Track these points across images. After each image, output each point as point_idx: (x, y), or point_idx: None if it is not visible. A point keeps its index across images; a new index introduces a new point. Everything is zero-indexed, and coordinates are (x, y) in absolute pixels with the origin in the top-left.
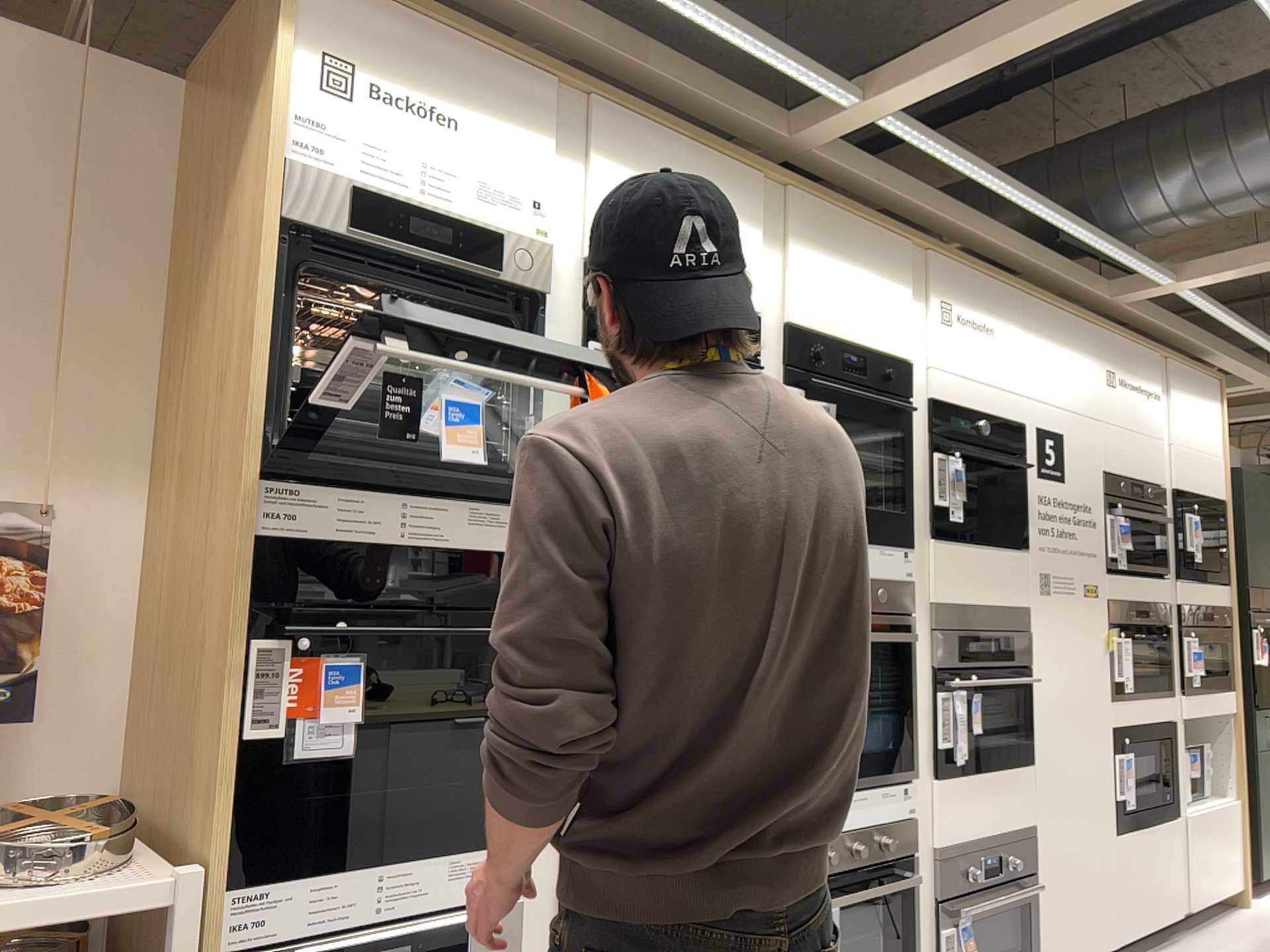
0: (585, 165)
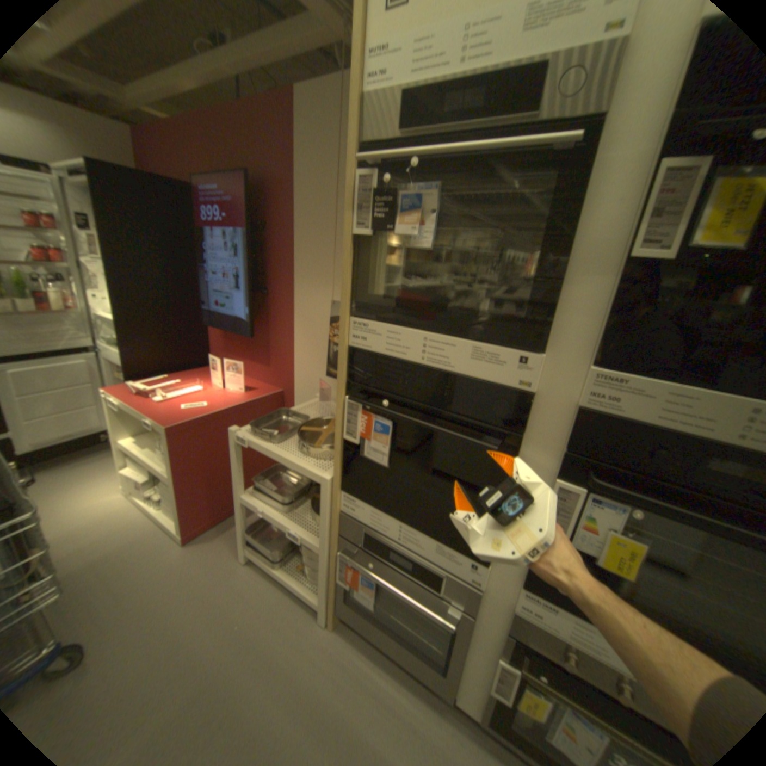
0: None
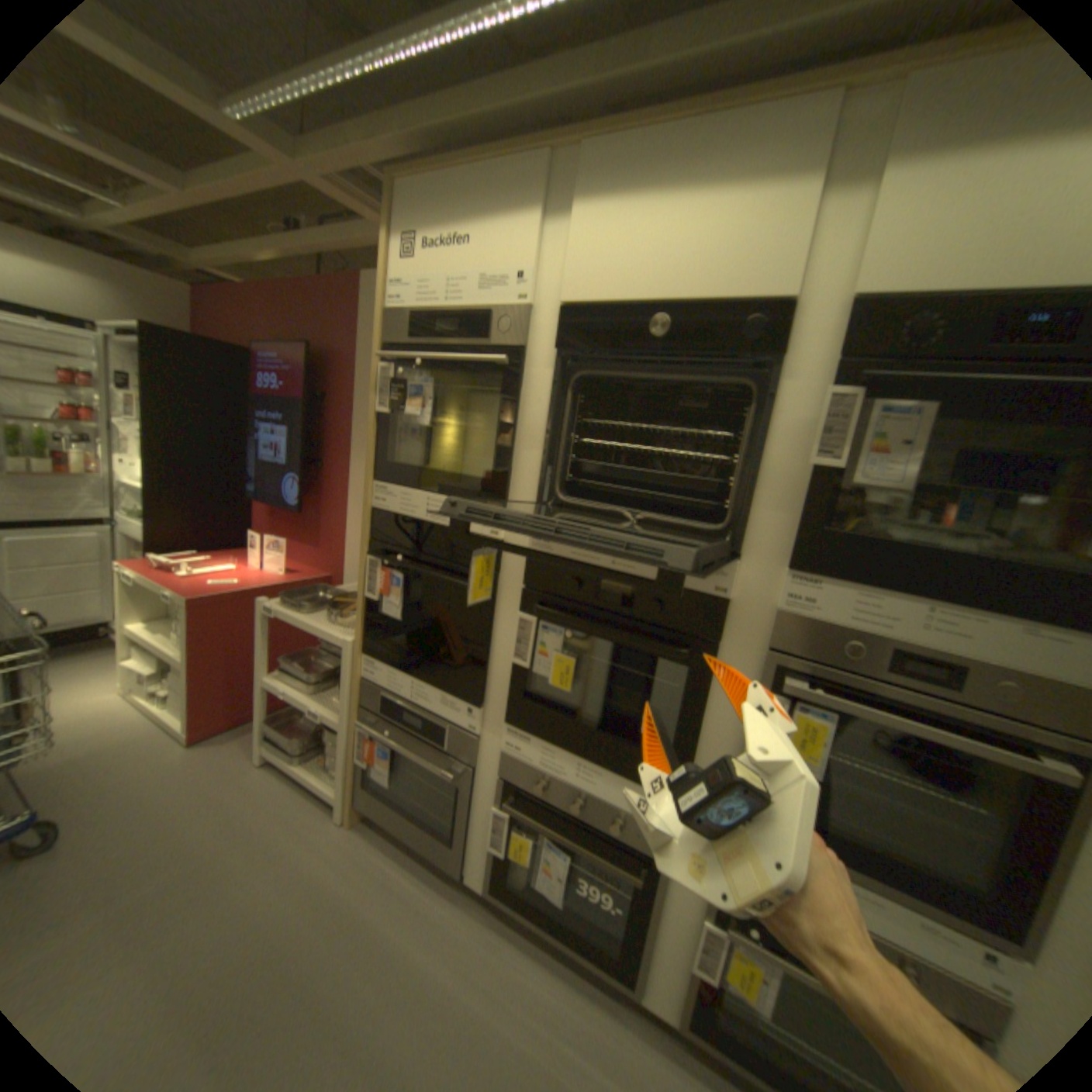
0: (570, 202)
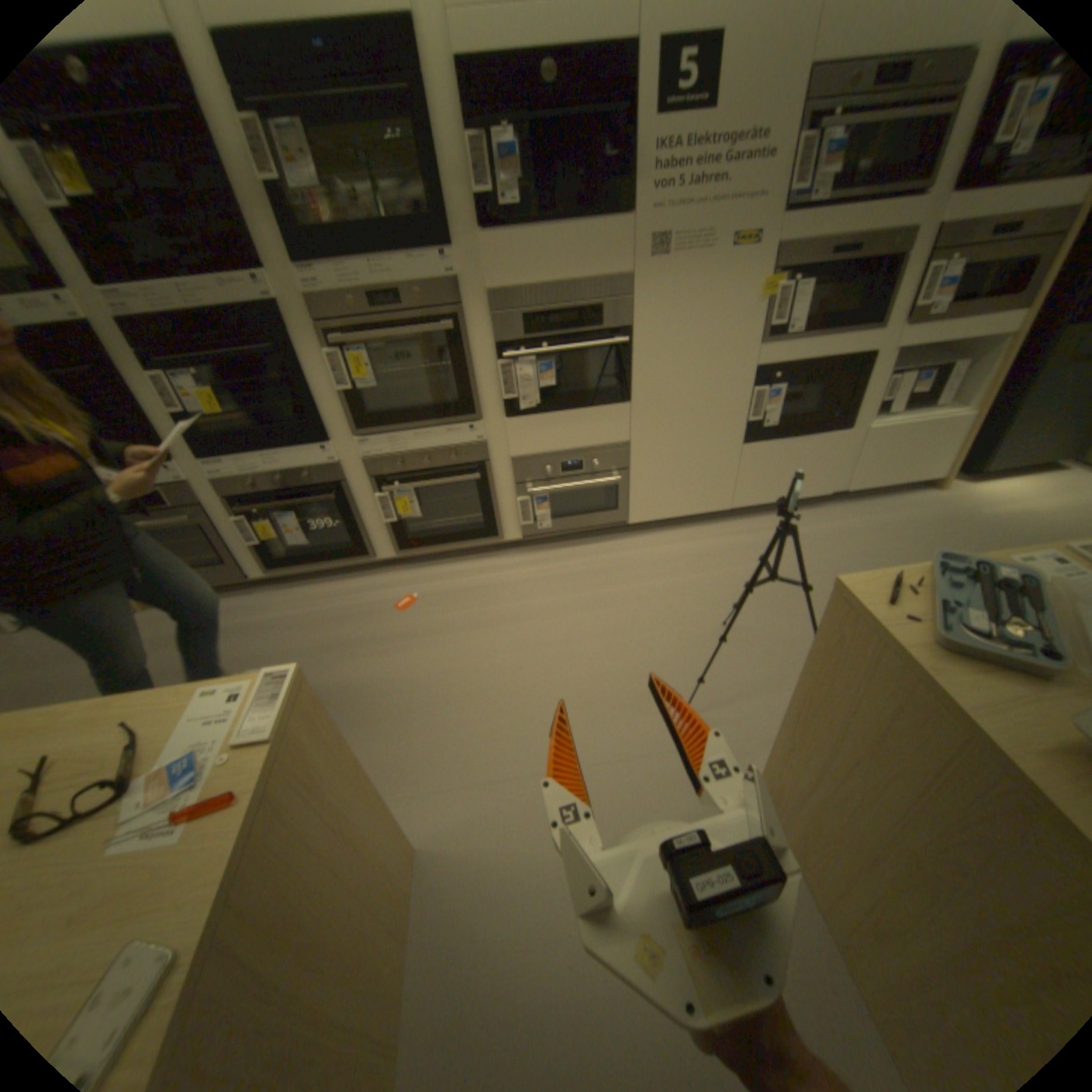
0: None
